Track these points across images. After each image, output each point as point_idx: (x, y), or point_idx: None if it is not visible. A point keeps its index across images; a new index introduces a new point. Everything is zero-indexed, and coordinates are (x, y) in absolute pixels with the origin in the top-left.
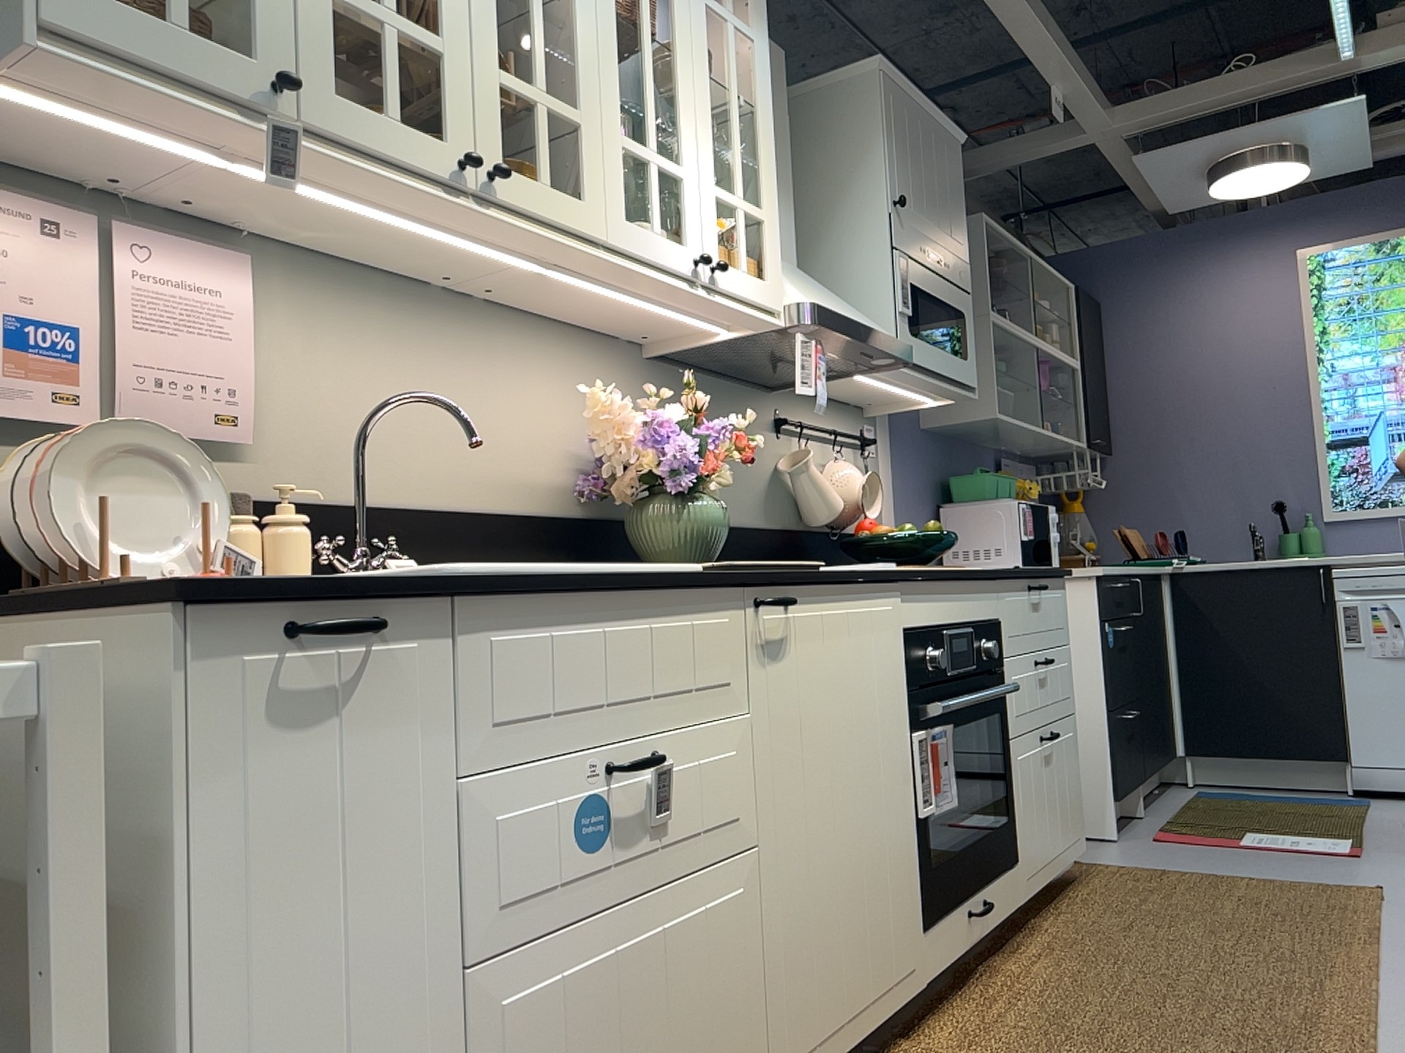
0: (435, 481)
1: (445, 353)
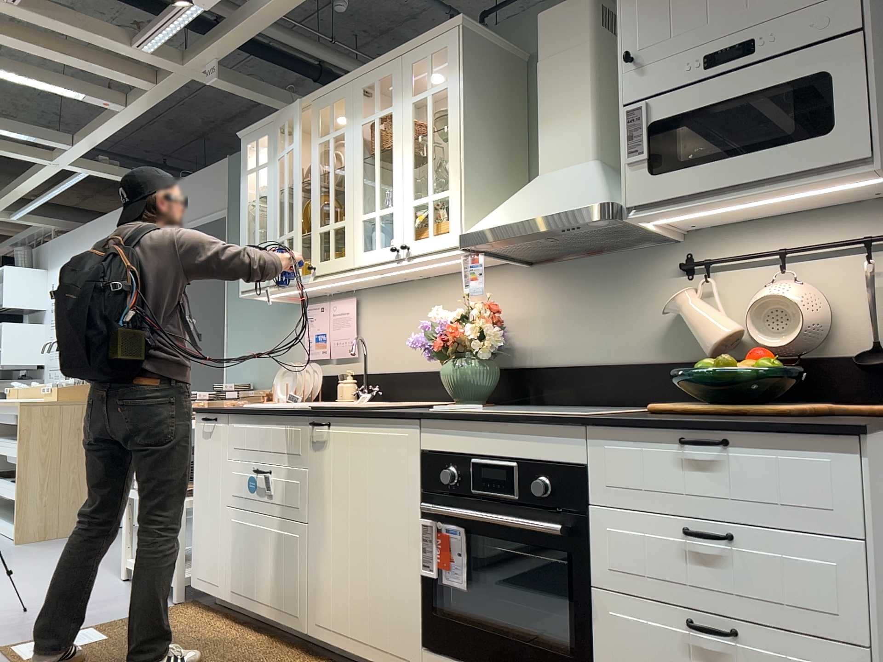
0: (411, 360)
1: (416, 305)
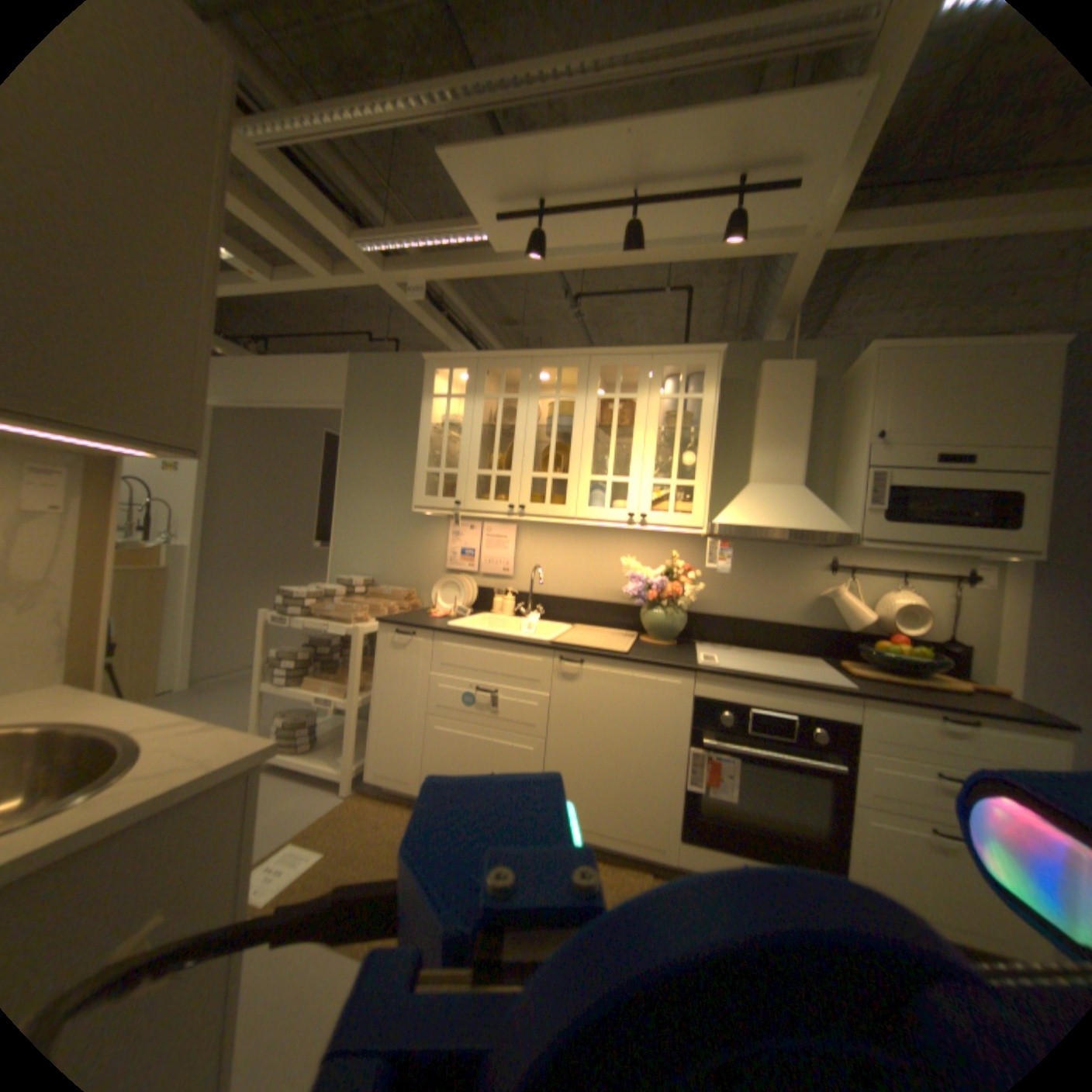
0: (573, 589)
1: (583, 546)
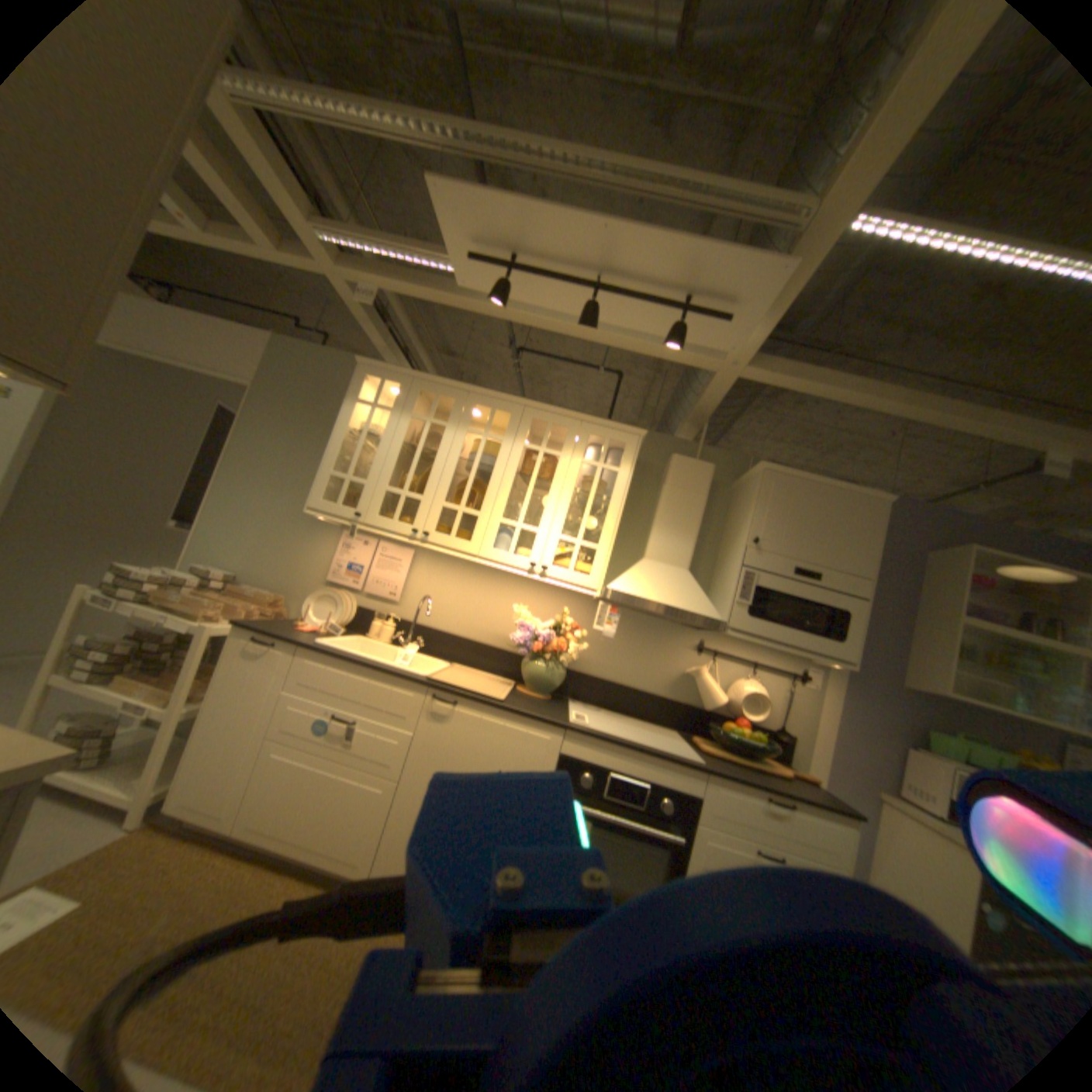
0: (460, 627)
1: (479, 585)
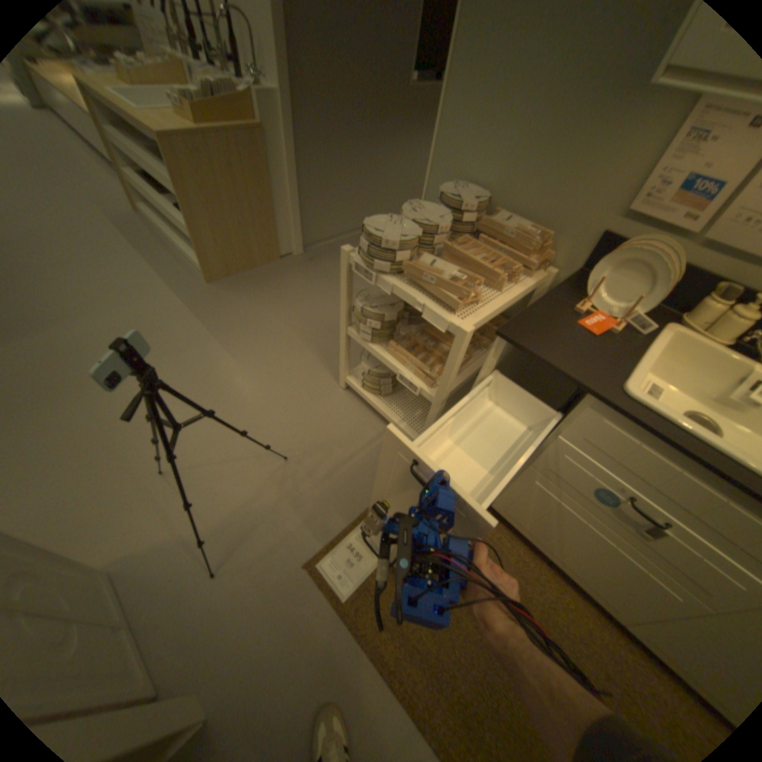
0: None
1: None
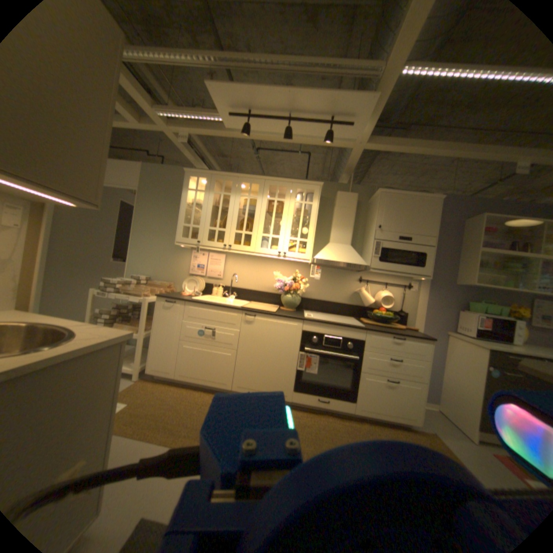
0: (251, 285)
1: (256, 266)
